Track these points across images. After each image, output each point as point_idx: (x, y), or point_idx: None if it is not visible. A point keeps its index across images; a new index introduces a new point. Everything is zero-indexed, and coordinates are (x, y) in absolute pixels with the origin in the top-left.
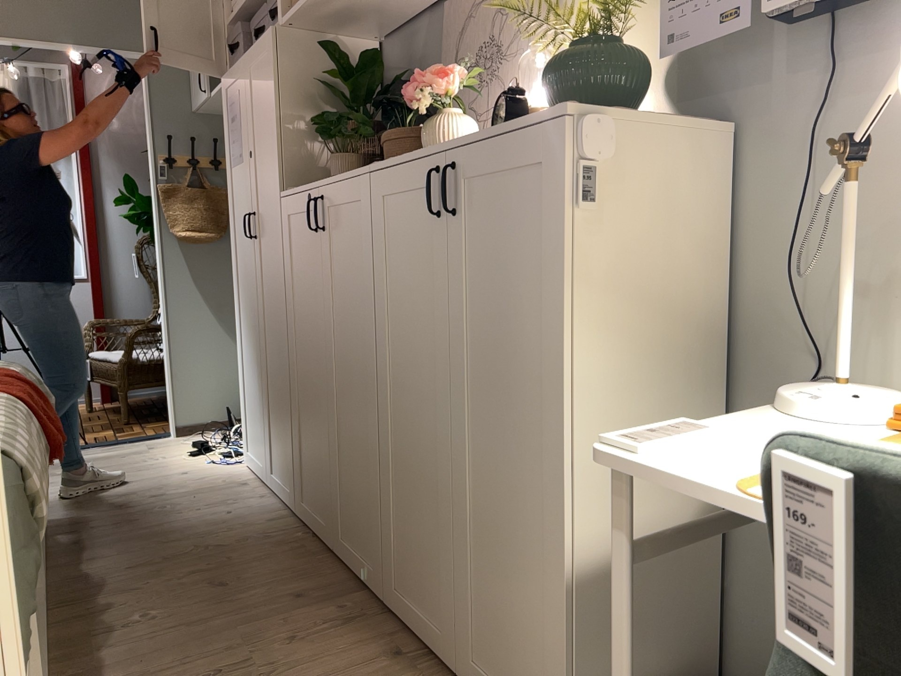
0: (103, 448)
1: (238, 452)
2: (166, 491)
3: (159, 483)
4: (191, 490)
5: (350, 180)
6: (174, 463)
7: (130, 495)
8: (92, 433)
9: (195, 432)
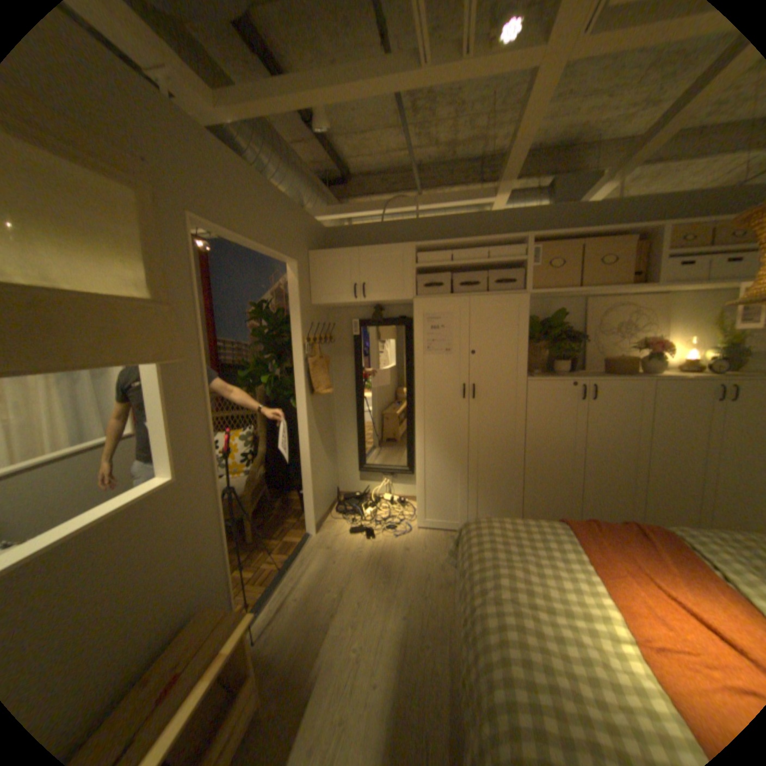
0: (295, 567)
1: (391, 524)
2: (434, 563)
3: (418, 562)
4: (443, 555)
5: (634, 382)
6: (378, 548)
7: (428, 576)
8: (248, 563)
9: (321, 526)
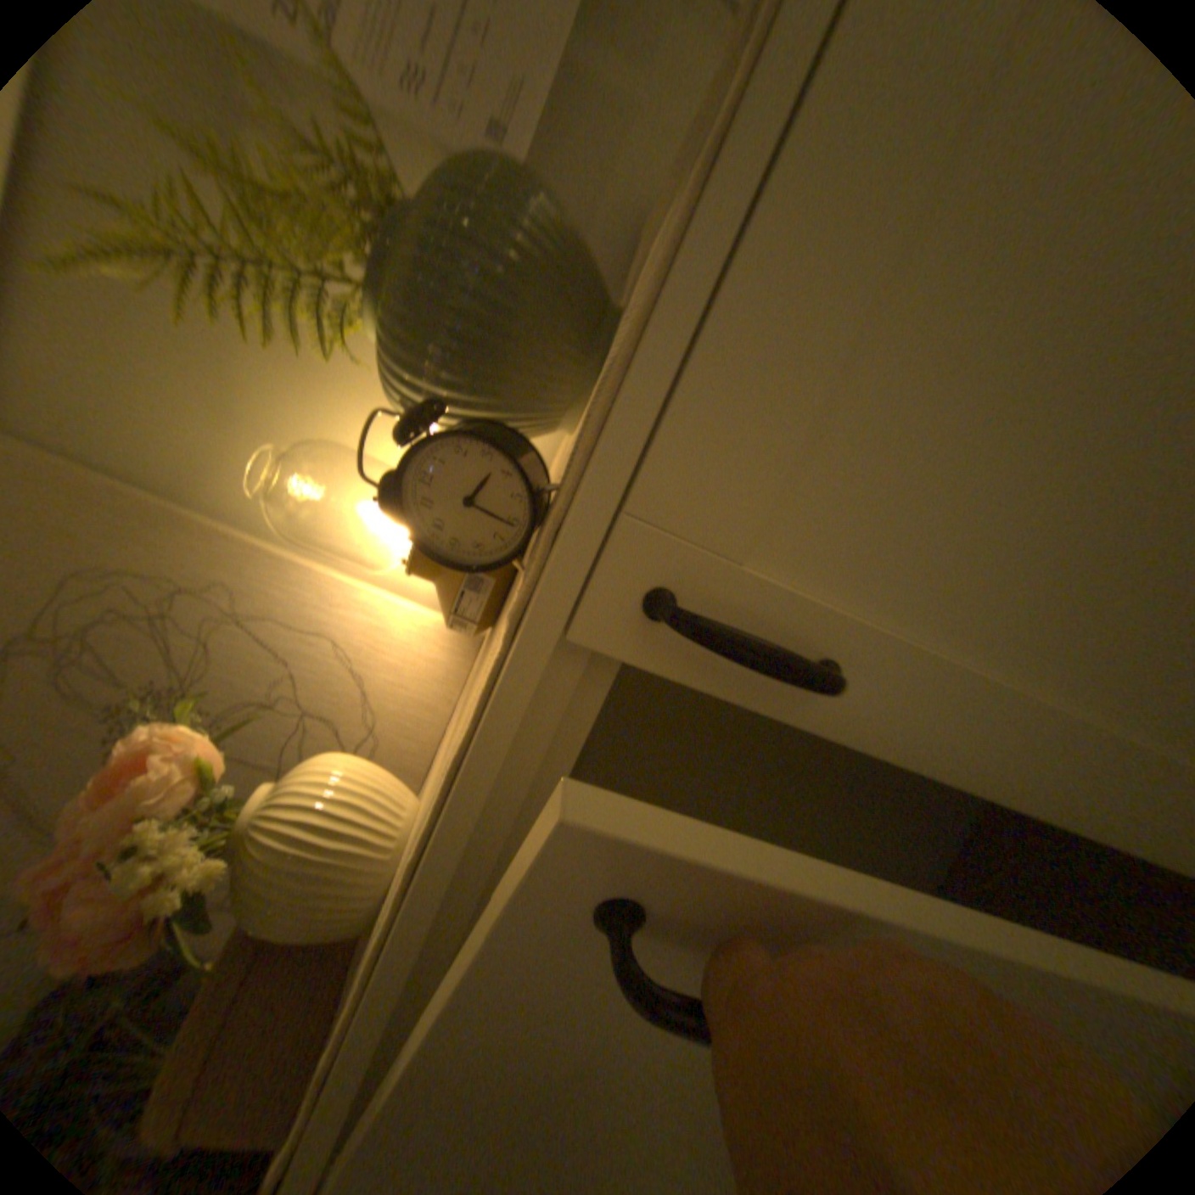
0: None
1: None
2: None
3: None
4: None
5: None
6: None
7: None
8: None
9: None
